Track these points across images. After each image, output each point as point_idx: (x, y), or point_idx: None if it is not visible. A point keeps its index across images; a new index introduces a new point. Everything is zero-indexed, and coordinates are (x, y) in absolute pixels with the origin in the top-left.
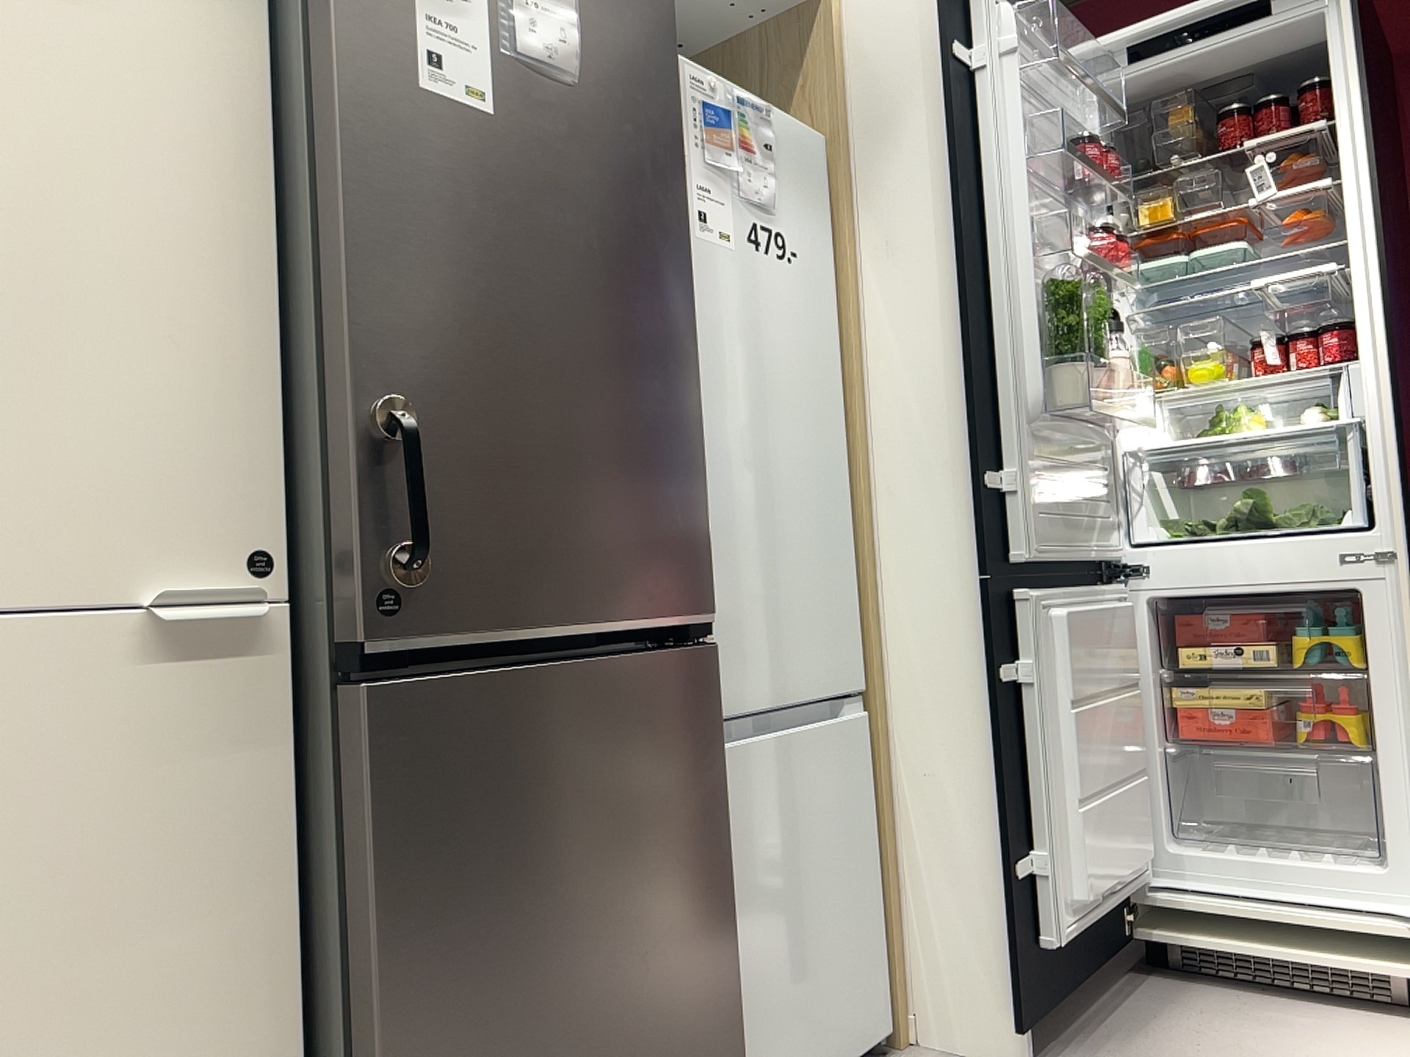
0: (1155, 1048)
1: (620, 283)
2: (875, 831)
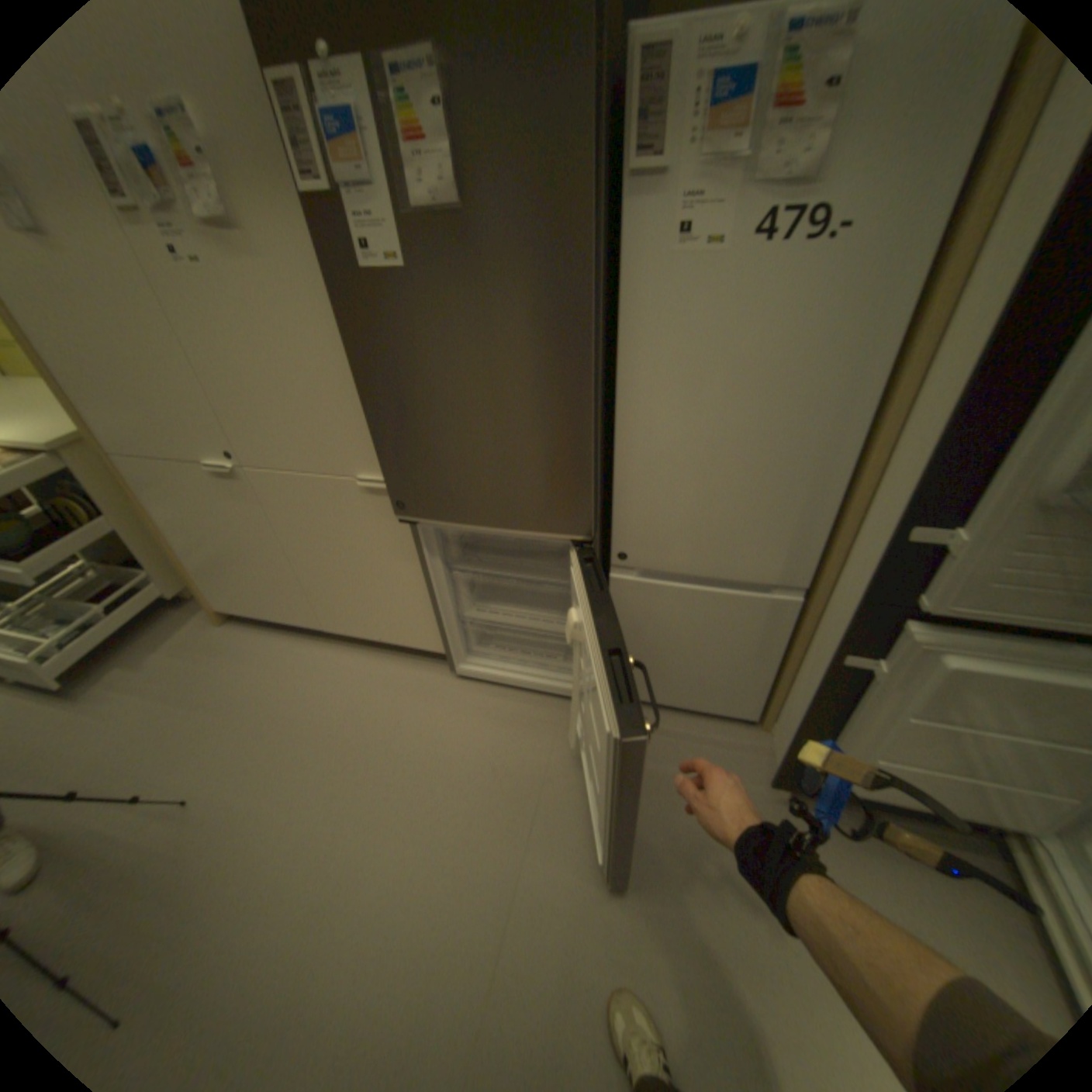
0: (863, 870)
1: (512, 354)
2: (789, 649)
